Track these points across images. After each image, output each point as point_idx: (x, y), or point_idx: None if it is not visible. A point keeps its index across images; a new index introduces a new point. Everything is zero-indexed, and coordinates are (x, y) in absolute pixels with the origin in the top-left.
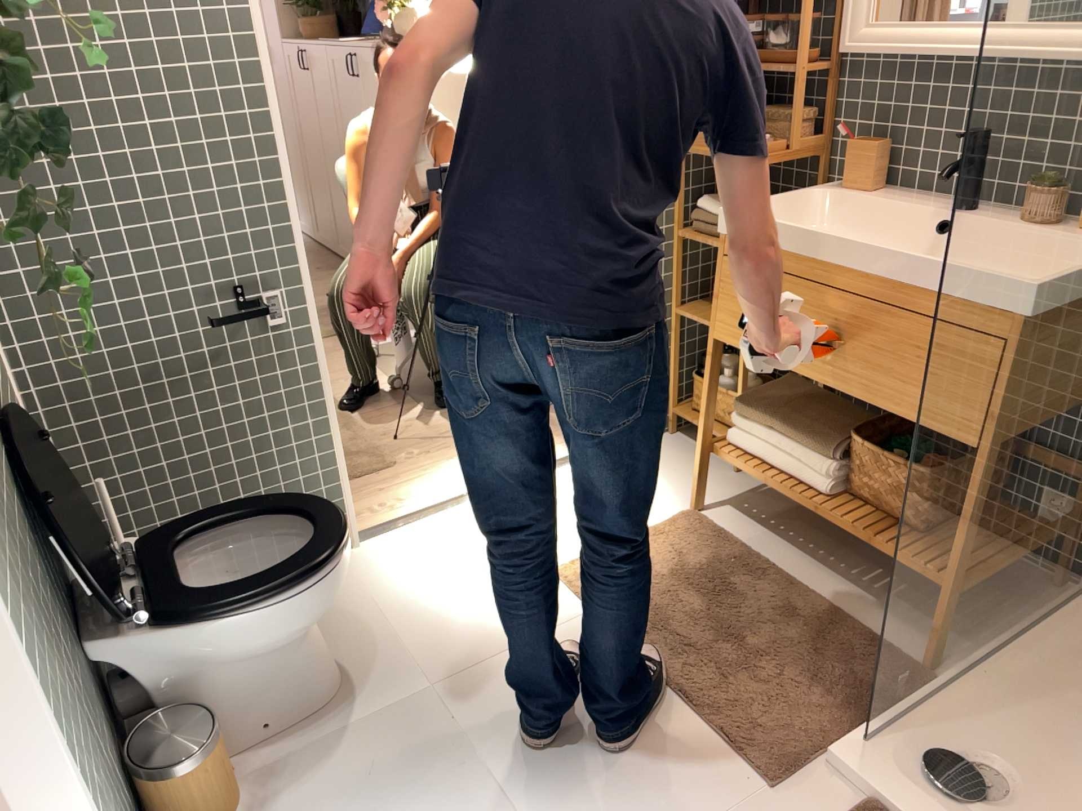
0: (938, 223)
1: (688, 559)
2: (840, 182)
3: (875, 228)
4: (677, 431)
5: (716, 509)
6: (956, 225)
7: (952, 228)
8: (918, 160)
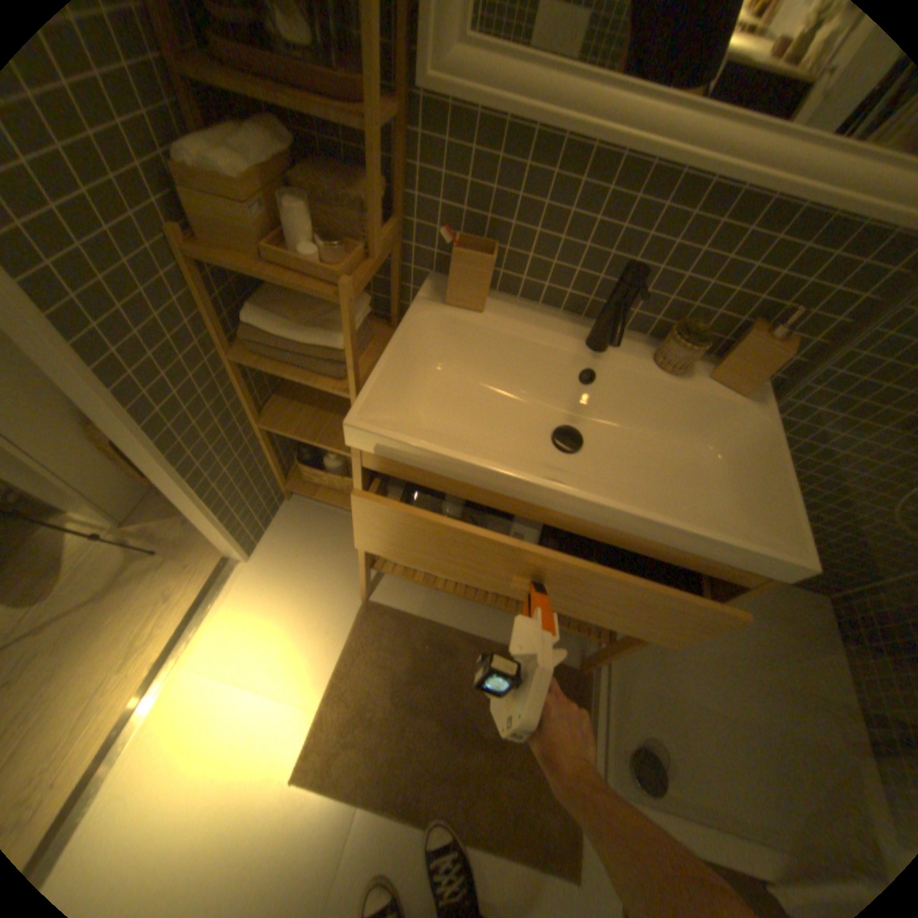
0: (578, 365)
1: (396, 673)
2: (422, 272)
3: (502, 362)
4: (292, 495)
5: (382, 592)
6: (599, 368)
7: (594, 373)
8: (528, 265)
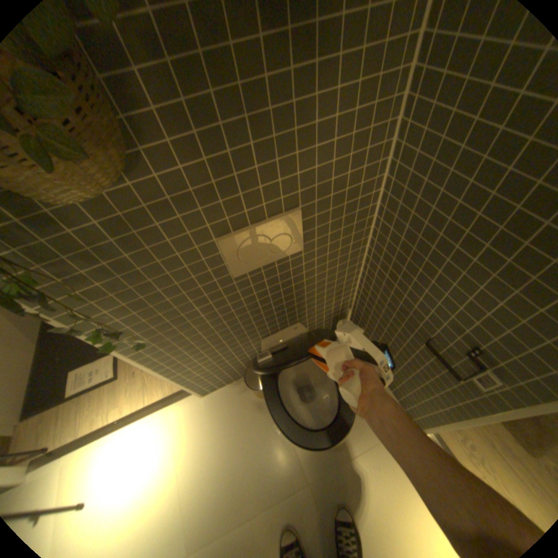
0: None
1: None
2: None
3: None
4: None
5: None
6: None
7: None
8: None
